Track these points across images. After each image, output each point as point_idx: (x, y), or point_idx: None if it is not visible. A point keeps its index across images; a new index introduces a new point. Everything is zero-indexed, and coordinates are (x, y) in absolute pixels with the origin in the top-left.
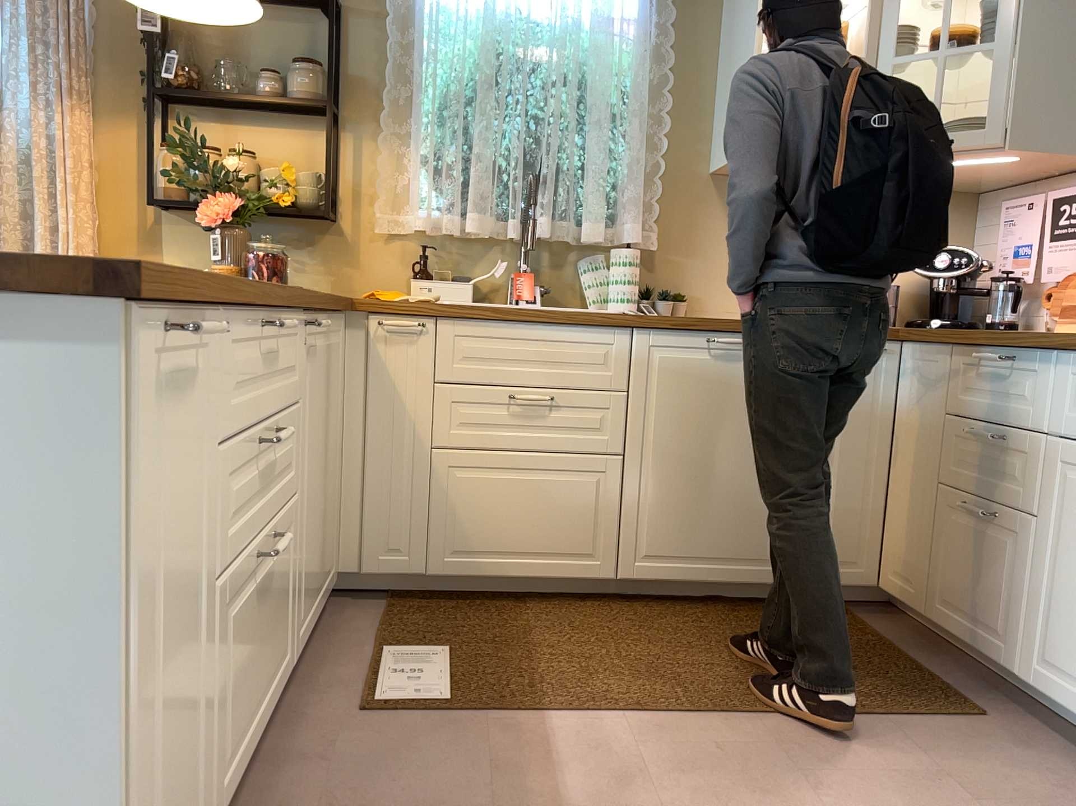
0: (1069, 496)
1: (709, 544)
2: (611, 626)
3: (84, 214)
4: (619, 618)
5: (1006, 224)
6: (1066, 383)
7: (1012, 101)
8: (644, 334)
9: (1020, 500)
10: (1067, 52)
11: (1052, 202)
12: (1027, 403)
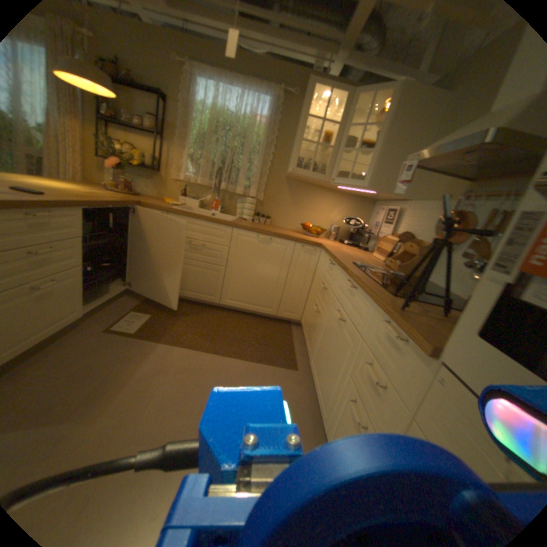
0: (330, 314)
1: (249, 299)
2: (210, 317)
3: (76, 156)
4: (216, 315)
5: (376, 214)
6: (339, 278)
7: (374, 172)
8: (236, 230)
9: (323, 310)
10: (398, 158)
11: (388, 210)
12: (332, 280)
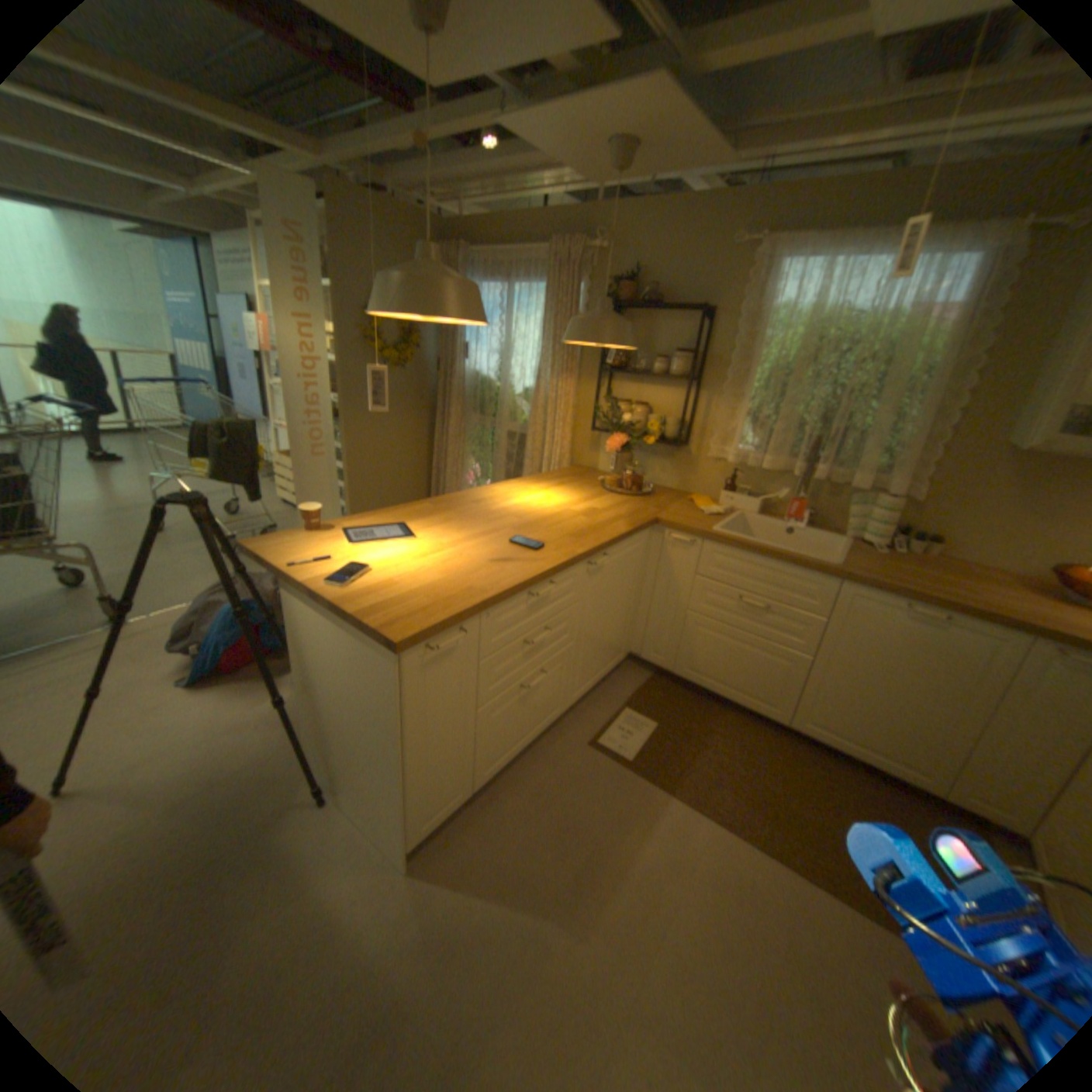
0: None
1: (869, 739)
2: (769, 756)
3: (565, 431)
4: (781, 752)
5: None
6: None
7: None
8: (852, 587)
9: None
10: None
11: None
12: None
